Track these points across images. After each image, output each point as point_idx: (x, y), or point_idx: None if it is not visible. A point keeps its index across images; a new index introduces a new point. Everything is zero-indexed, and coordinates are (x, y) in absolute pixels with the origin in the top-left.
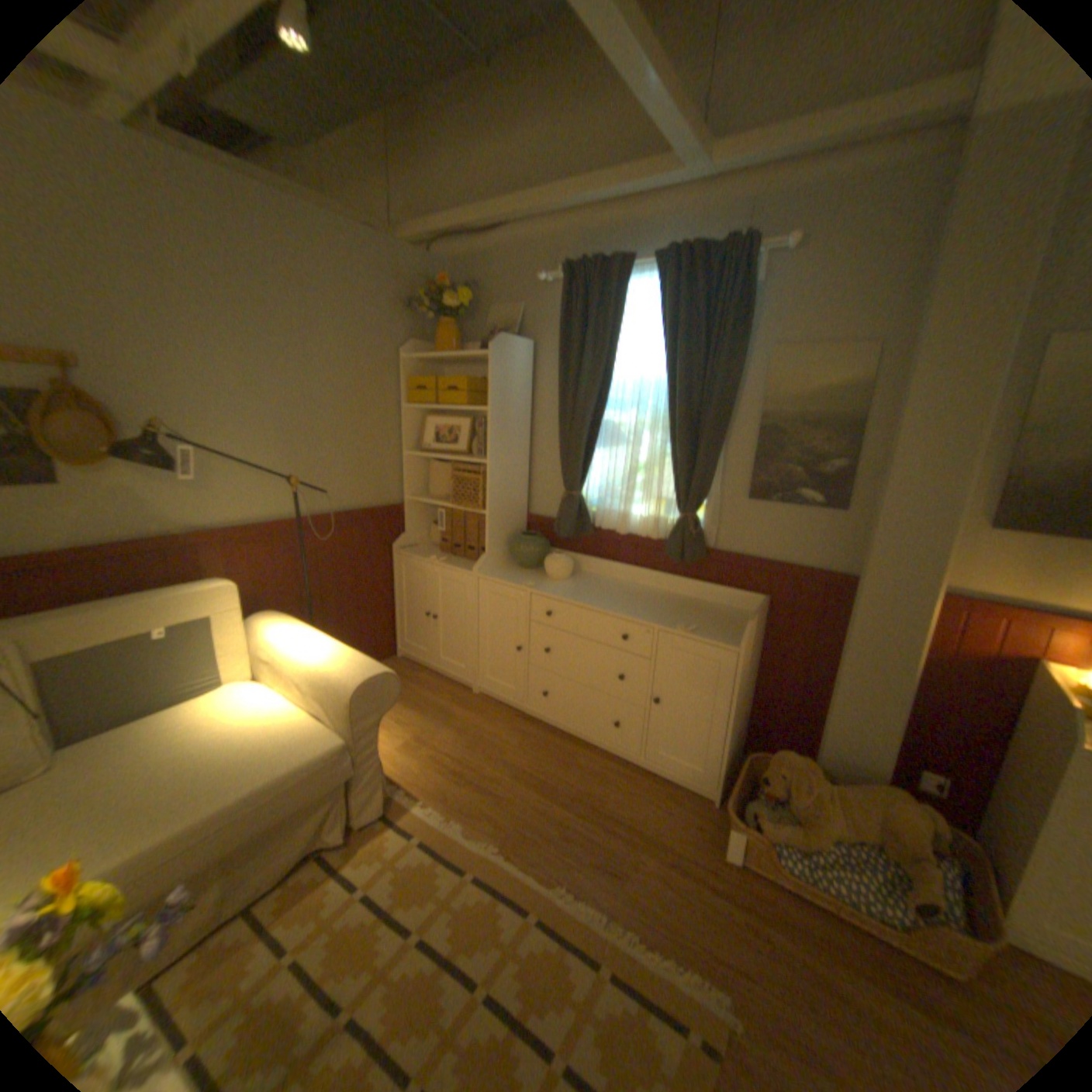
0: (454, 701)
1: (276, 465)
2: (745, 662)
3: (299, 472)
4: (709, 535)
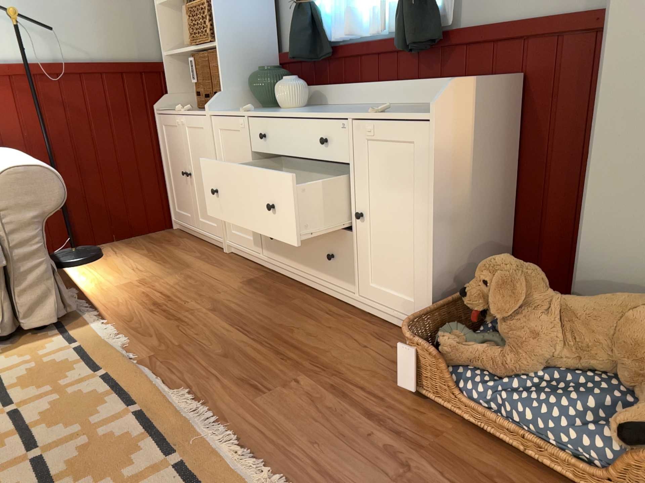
0: (201, 257)
1: (8, 7)
2: (445, 136)
3: (35, 17)
4: (446, 9)
